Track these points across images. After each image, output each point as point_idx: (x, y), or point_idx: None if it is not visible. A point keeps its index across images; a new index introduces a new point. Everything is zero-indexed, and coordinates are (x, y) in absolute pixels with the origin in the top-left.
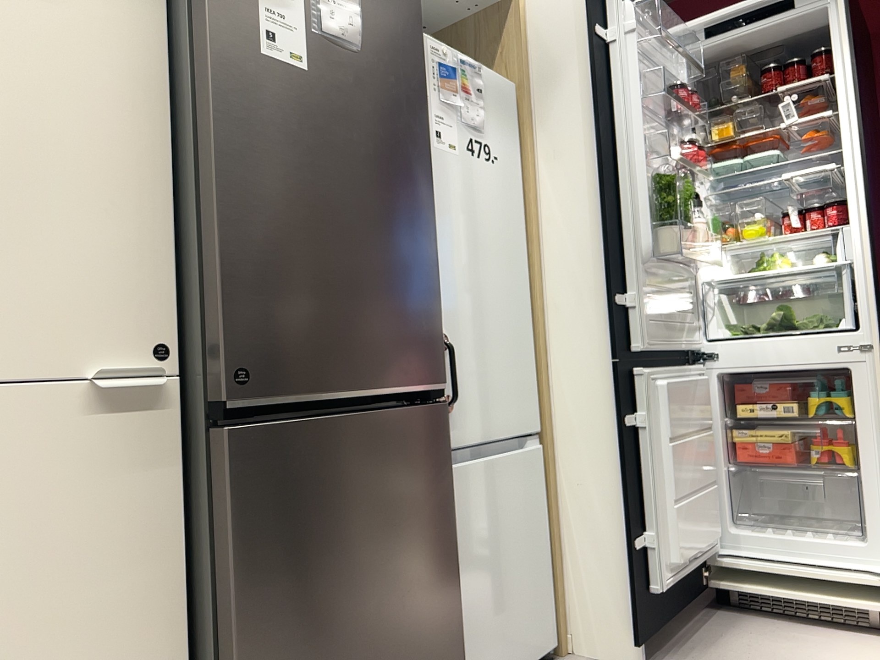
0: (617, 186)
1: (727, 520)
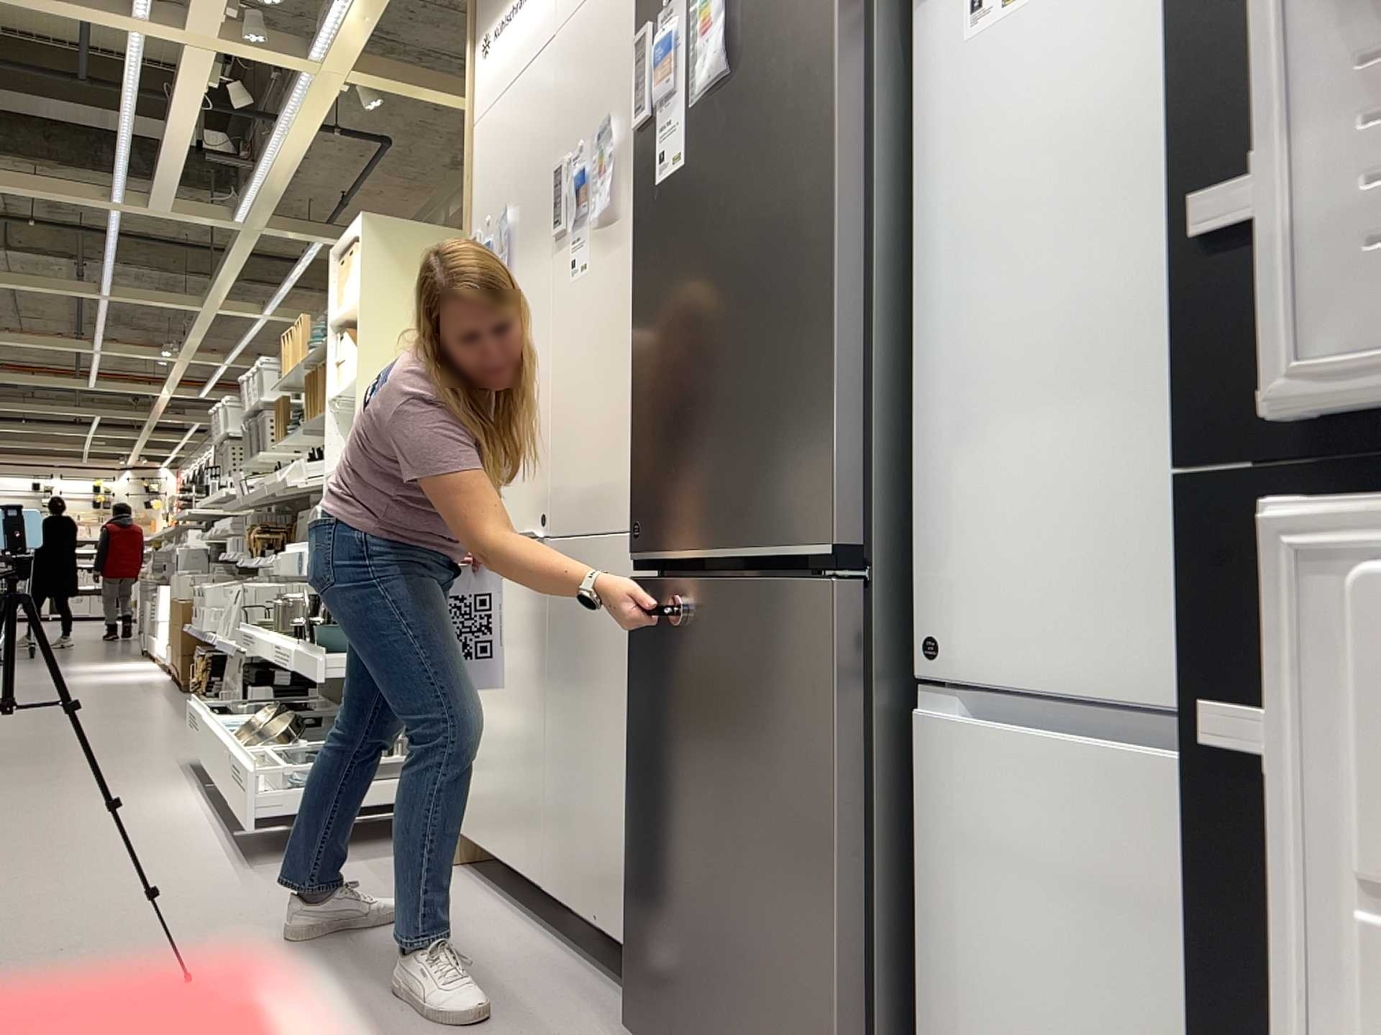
0: None
1: None
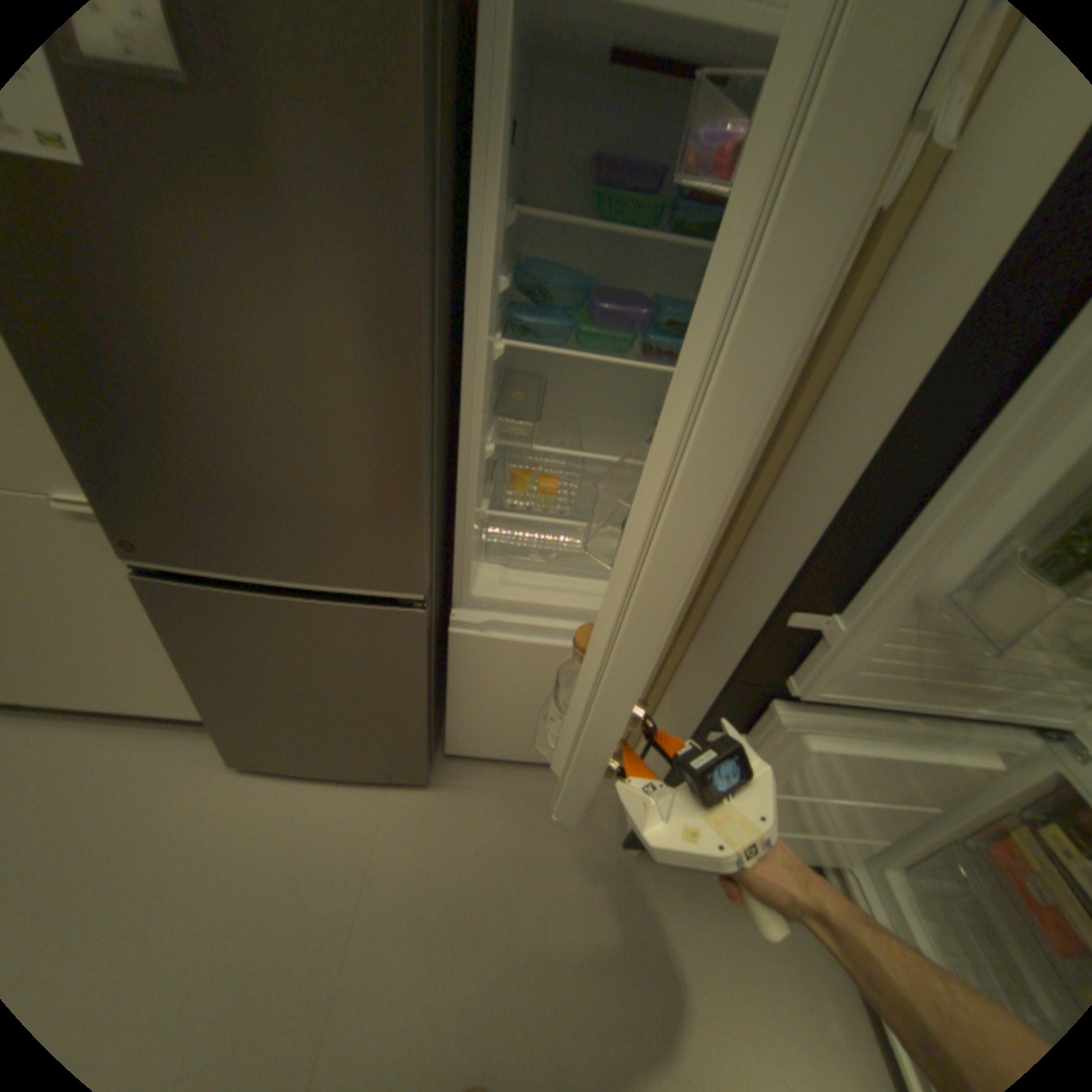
0: (979, 418)
1: (893, 860)
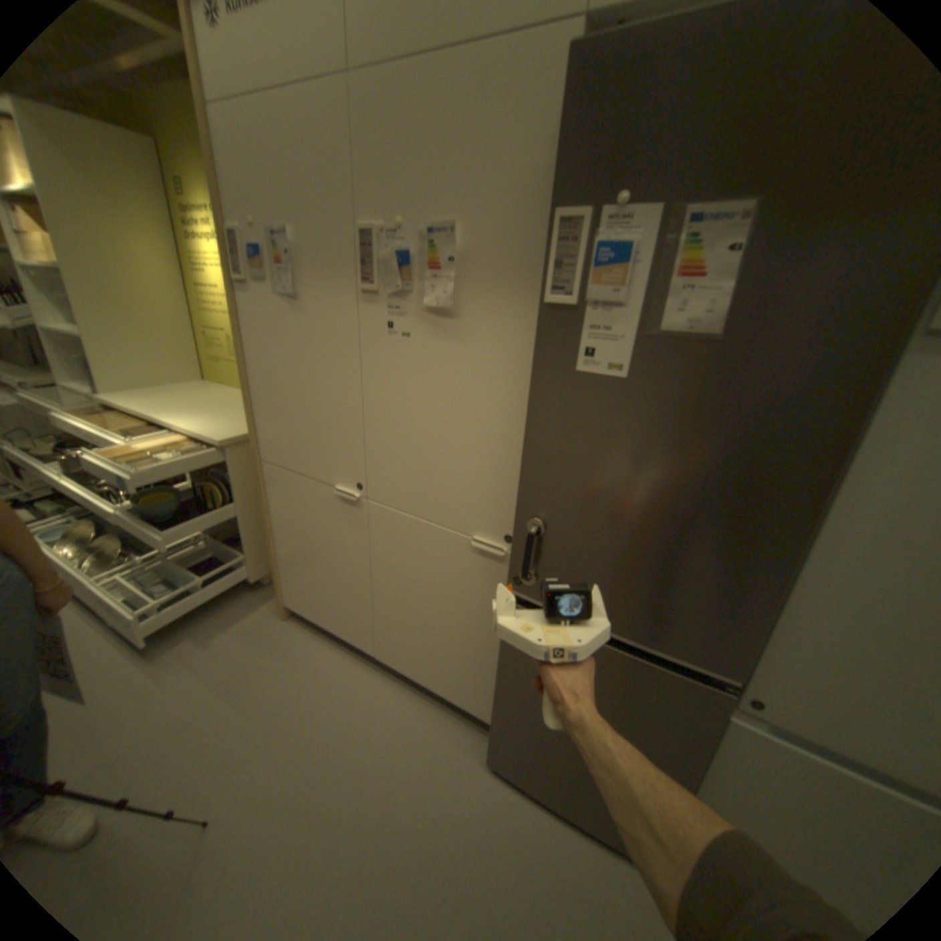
0: None
1: None
